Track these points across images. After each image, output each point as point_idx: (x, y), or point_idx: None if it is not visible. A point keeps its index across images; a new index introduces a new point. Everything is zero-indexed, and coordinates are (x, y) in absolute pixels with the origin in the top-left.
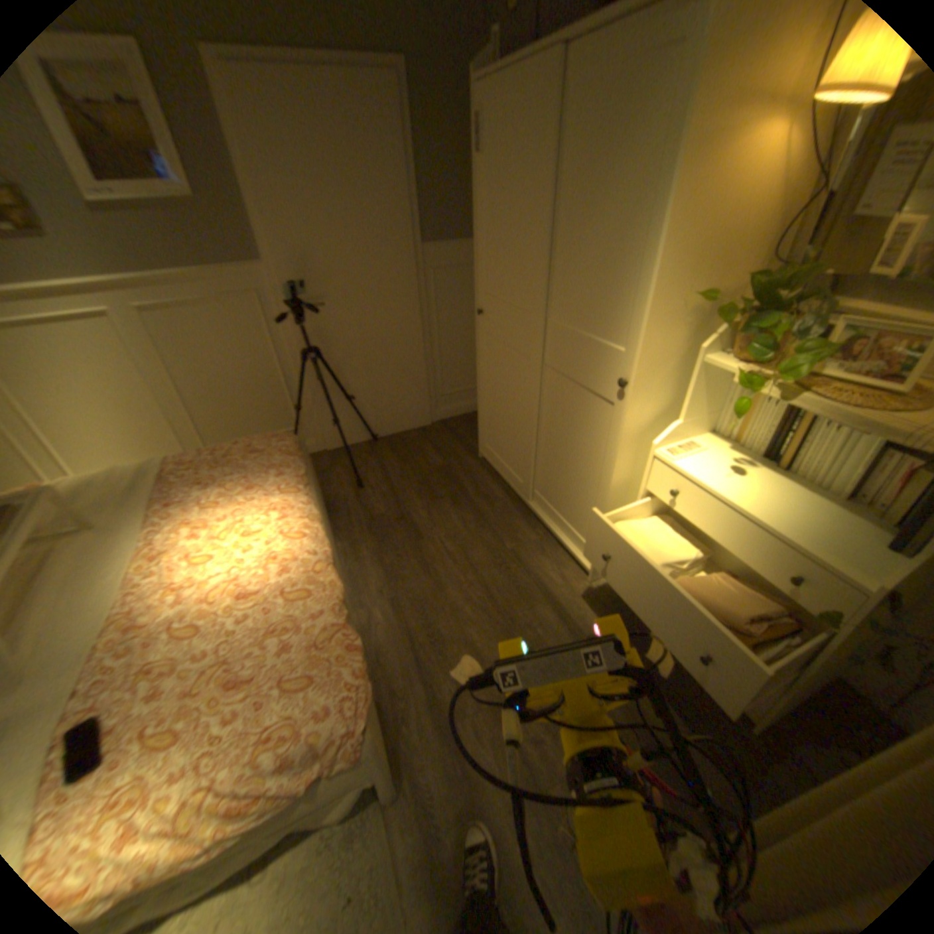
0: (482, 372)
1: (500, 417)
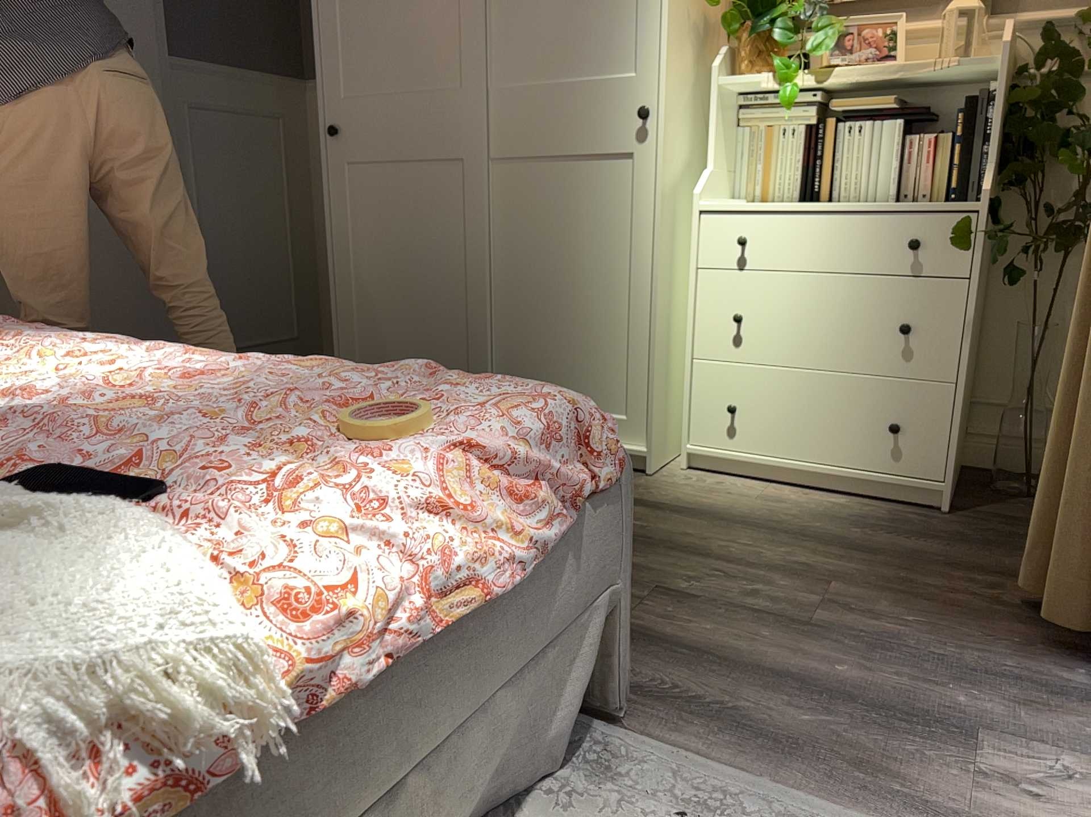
0: (346, 239)
1: (398, 304)
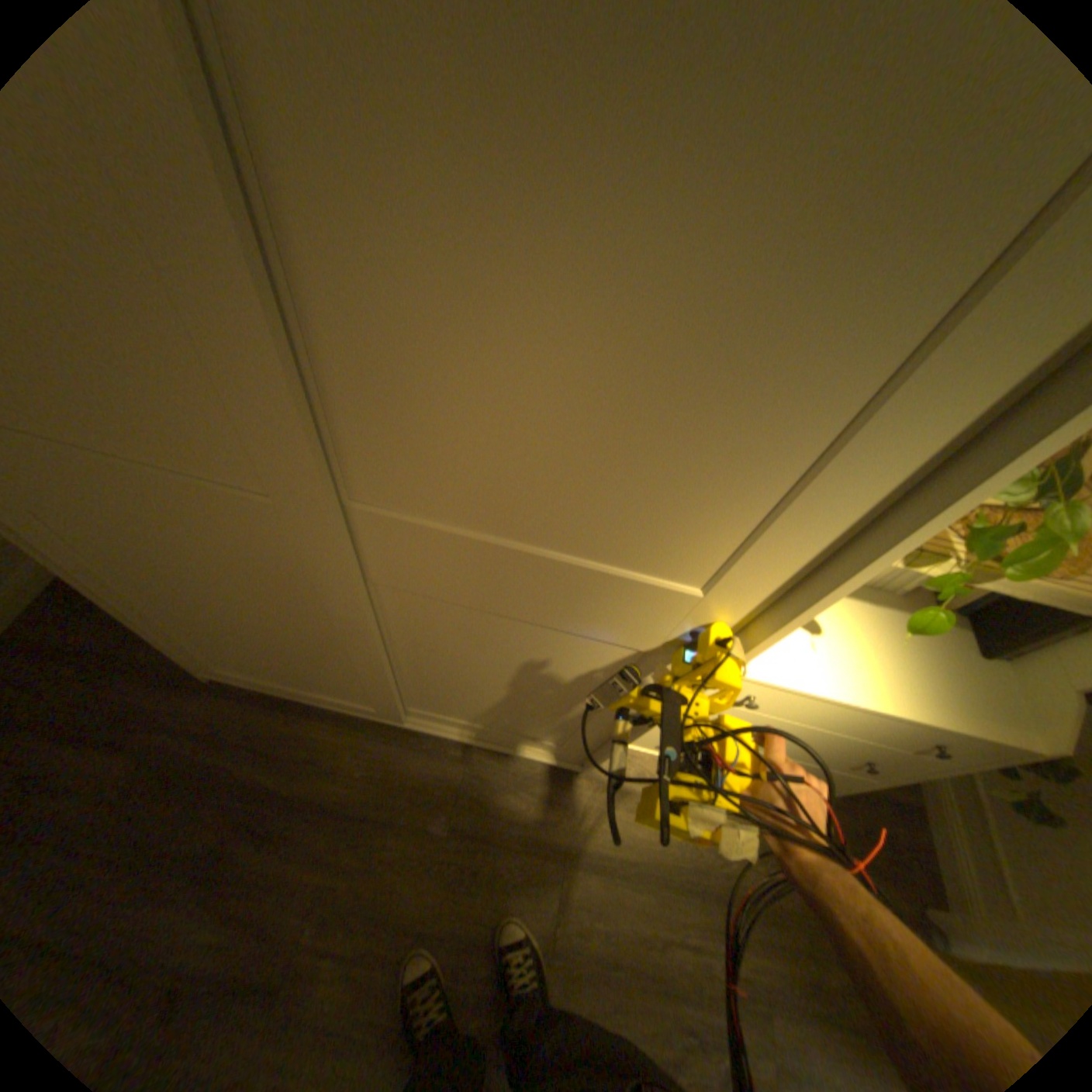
0: (98, 580)
1: (241, 644)
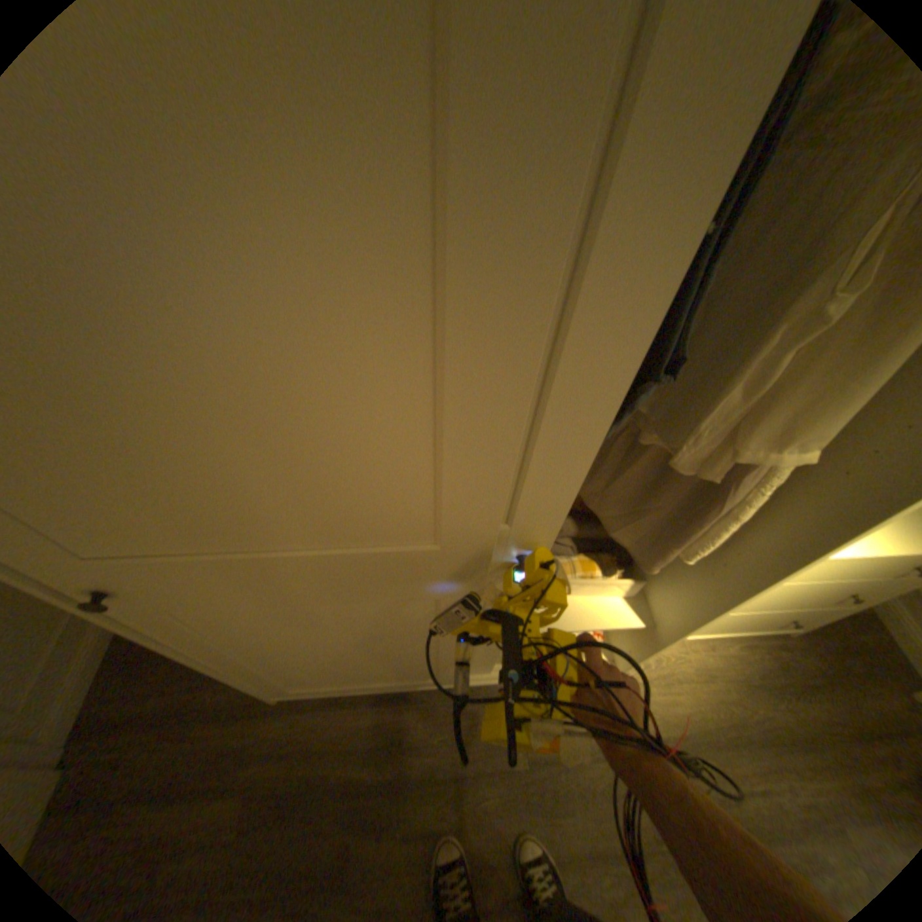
0: (210, 651)
1: (329, 664)
